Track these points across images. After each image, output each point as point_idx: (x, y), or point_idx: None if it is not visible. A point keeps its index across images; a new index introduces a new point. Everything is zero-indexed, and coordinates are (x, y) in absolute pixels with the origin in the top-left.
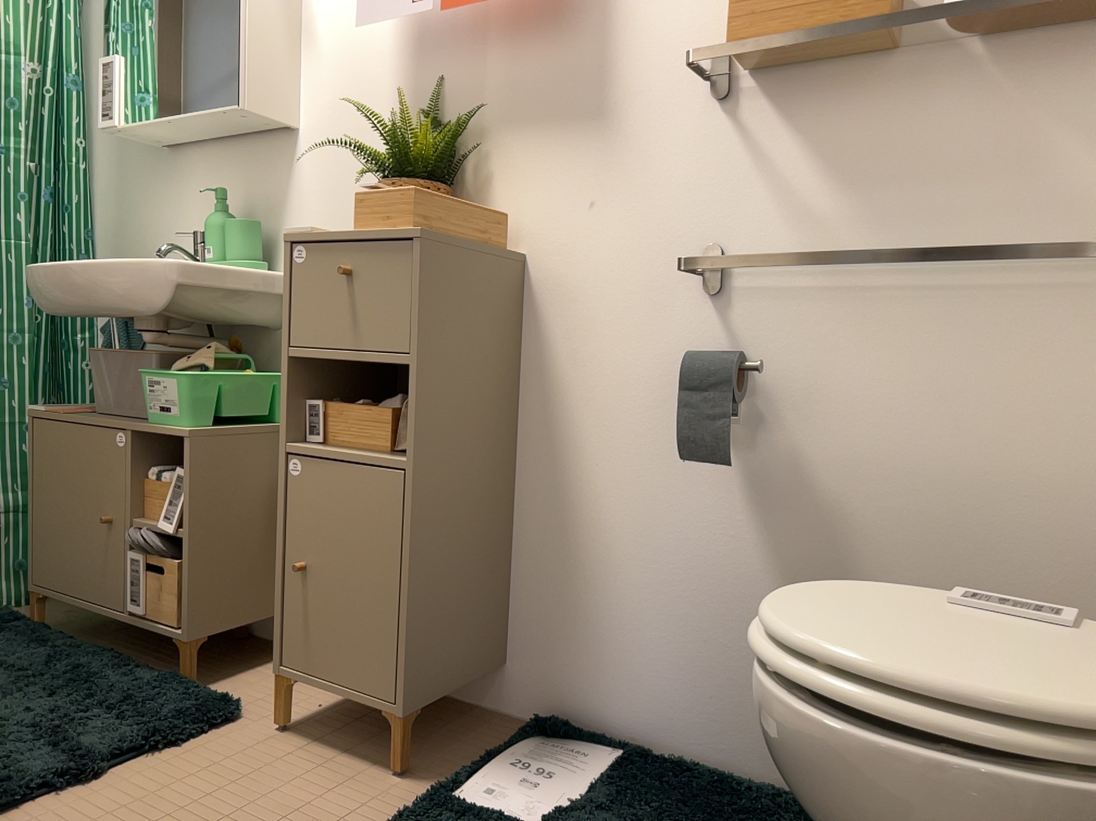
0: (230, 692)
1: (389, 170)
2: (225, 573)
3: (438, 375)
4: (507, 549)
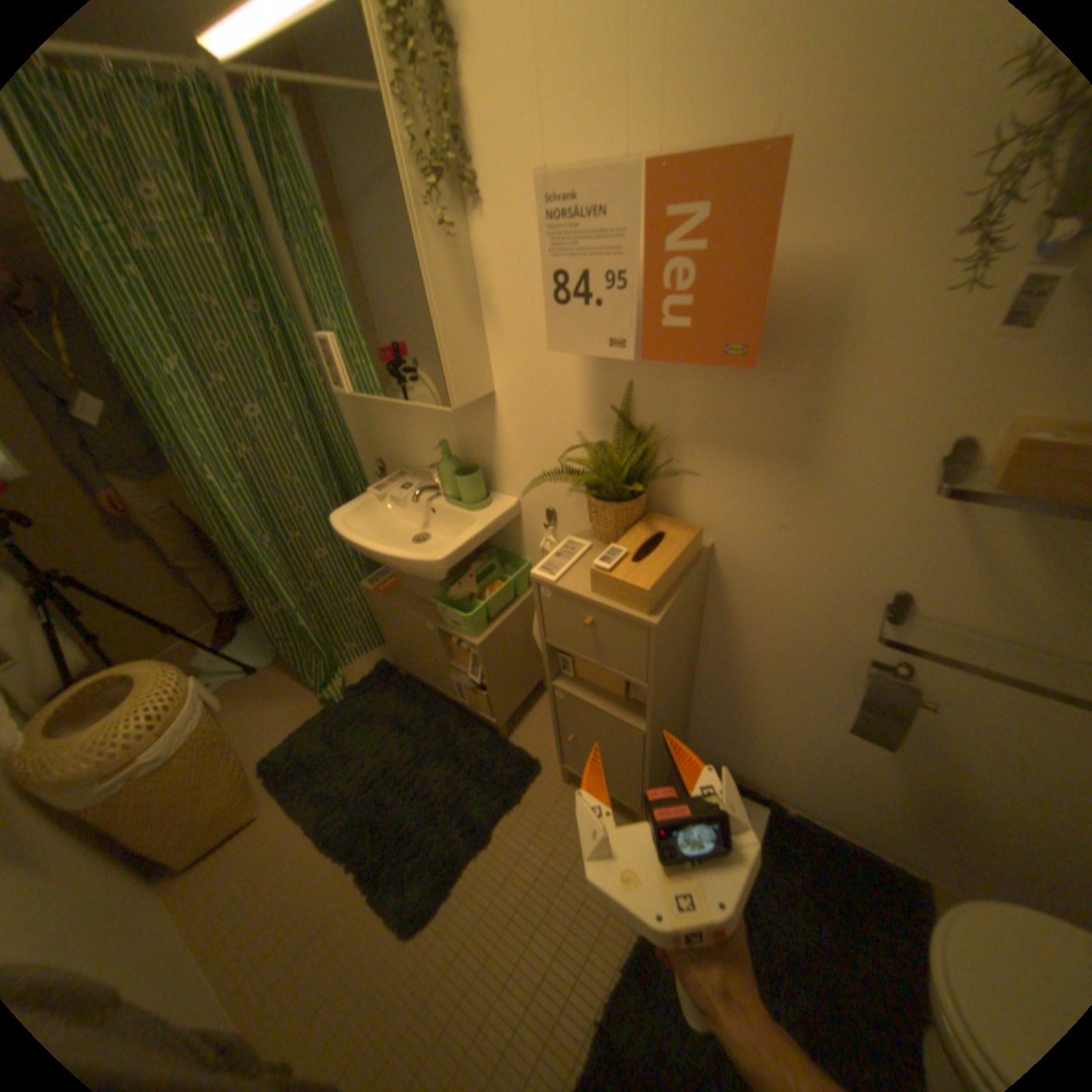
0: (529, 742)
1: (596, 482)
2: (512, 689)
3: (666, 680)
4: (692, 697)
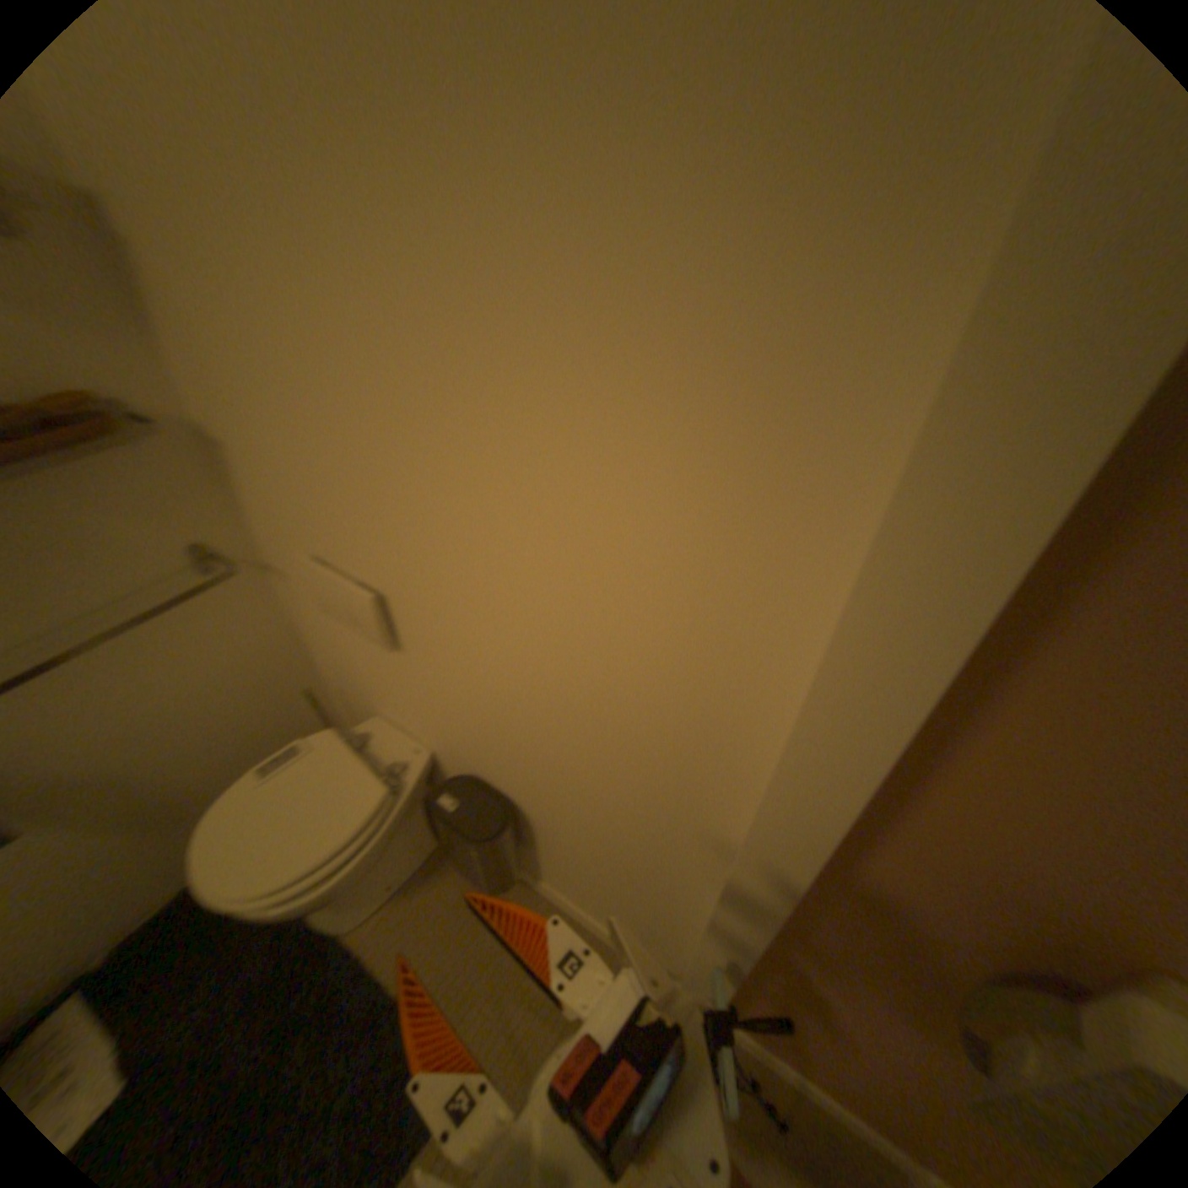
0: None
1: None
2: None
3: None
4: None
